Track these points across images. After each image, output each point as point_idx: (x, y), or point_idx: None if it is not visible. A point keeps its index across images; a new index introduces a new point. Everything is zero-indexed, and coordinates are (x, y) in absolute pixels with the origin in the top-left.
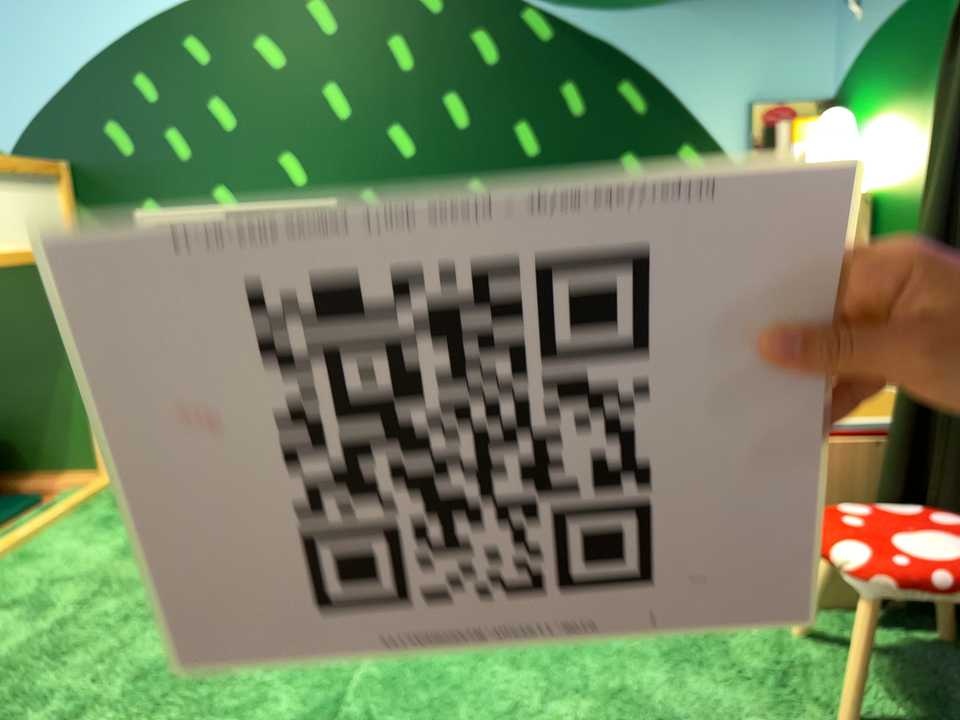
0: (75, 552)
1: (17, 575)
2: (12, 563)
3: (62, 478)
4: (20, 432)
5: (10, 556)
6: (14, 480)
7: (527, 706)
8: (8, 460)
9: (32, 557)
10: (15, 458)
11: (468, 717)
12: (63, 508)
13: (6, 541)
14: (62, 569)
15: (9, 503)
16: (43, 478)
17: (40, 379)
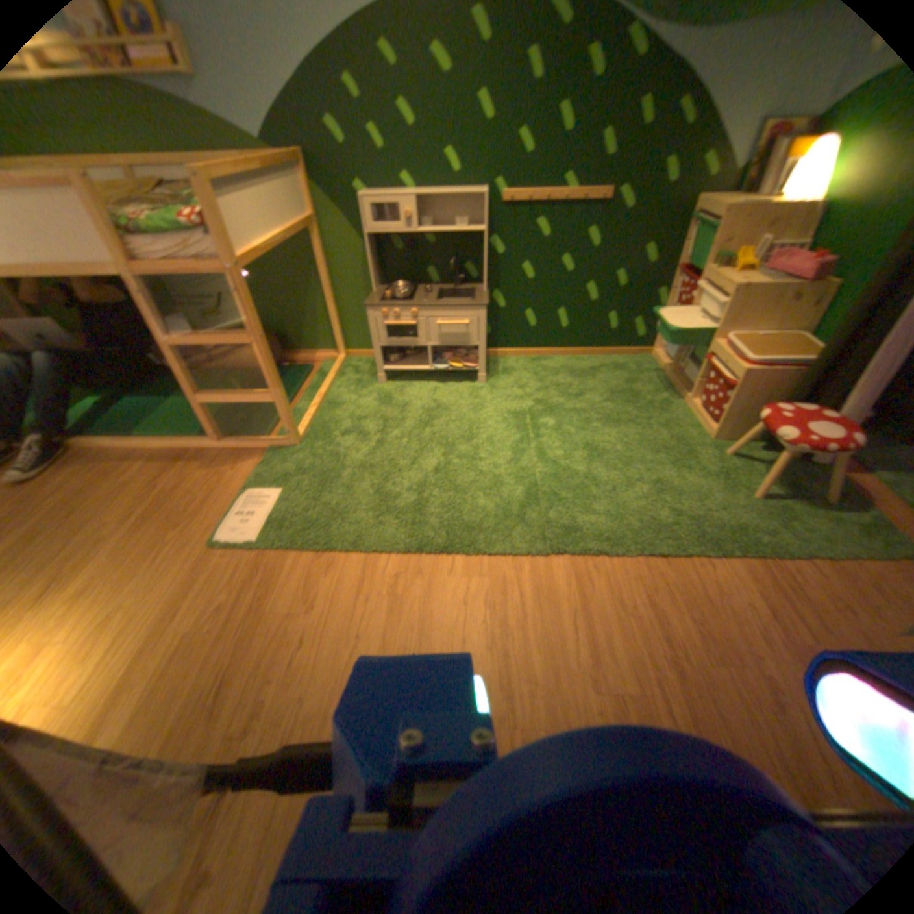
0: (354, 399)
1: (335, 413)
2: (326, 405)
3: (315, 352)
4: (288, 327)
5: (323, 401)
6: (289, 353)
7: (614, 483)
8: (283, 343)
9: (334, 402)
10: (287, 341)
11: (591, 487)
12: (332, 373)
13: (318, 394)
14: (355, 410)
15: (294, 367)
16: (305, 352)
17: (296, 297)
